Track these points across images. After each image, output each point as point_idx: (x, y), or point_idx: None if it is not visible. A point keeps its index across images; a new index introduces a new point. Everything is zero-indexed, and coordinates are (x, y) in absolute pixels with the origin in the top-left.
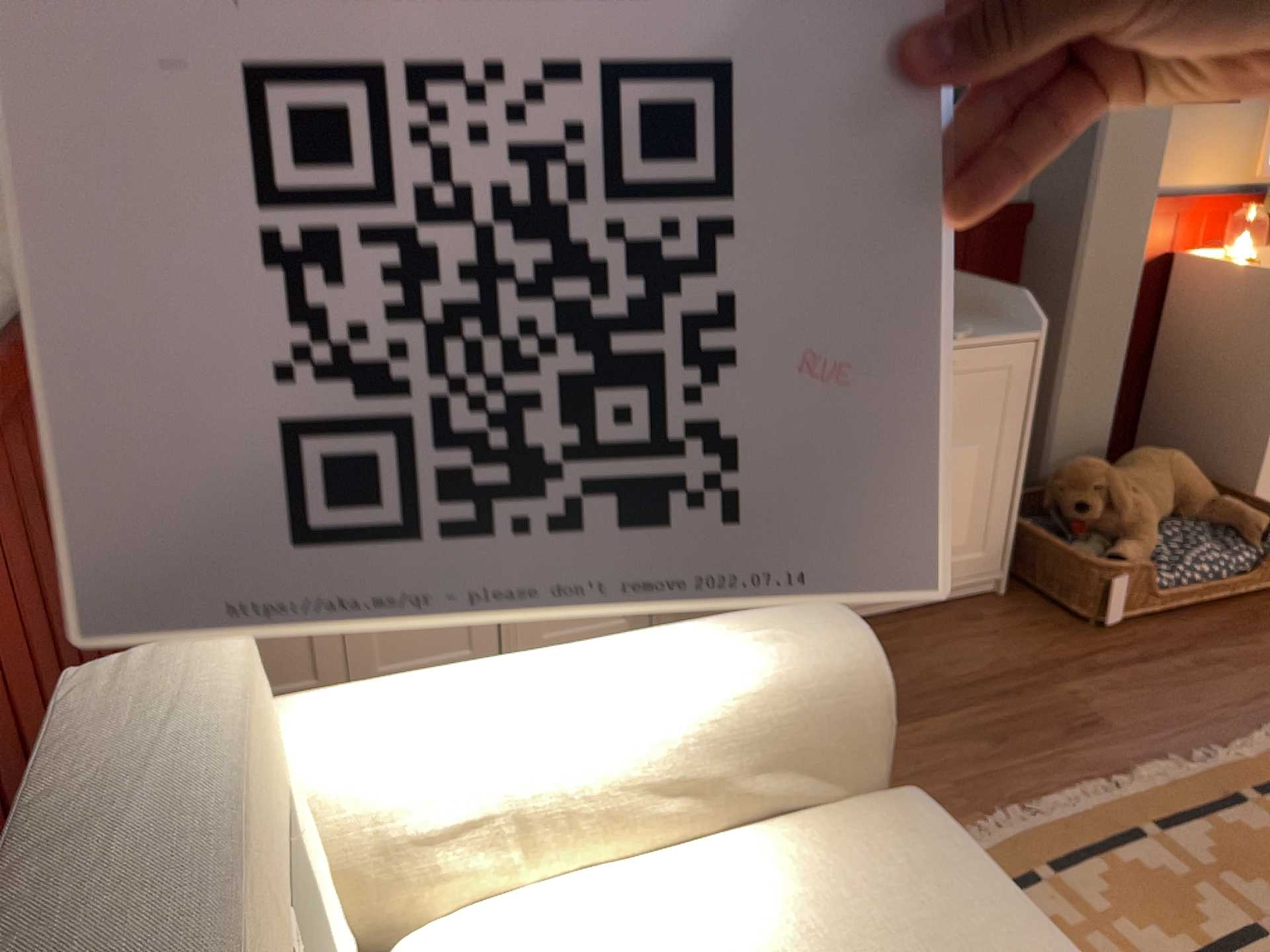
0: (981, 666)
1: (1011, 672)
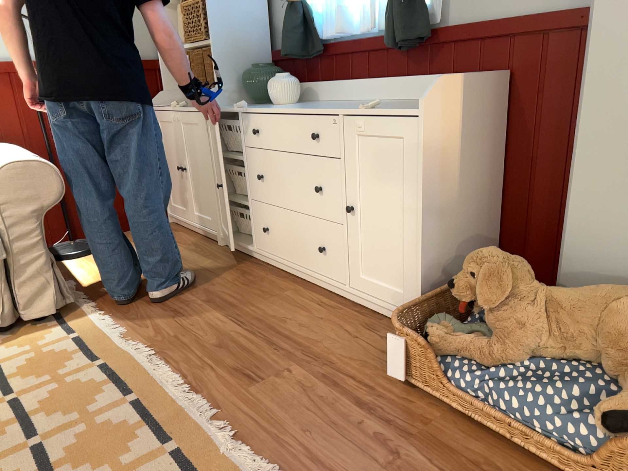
0: (305, 335)
1: (303, 346)
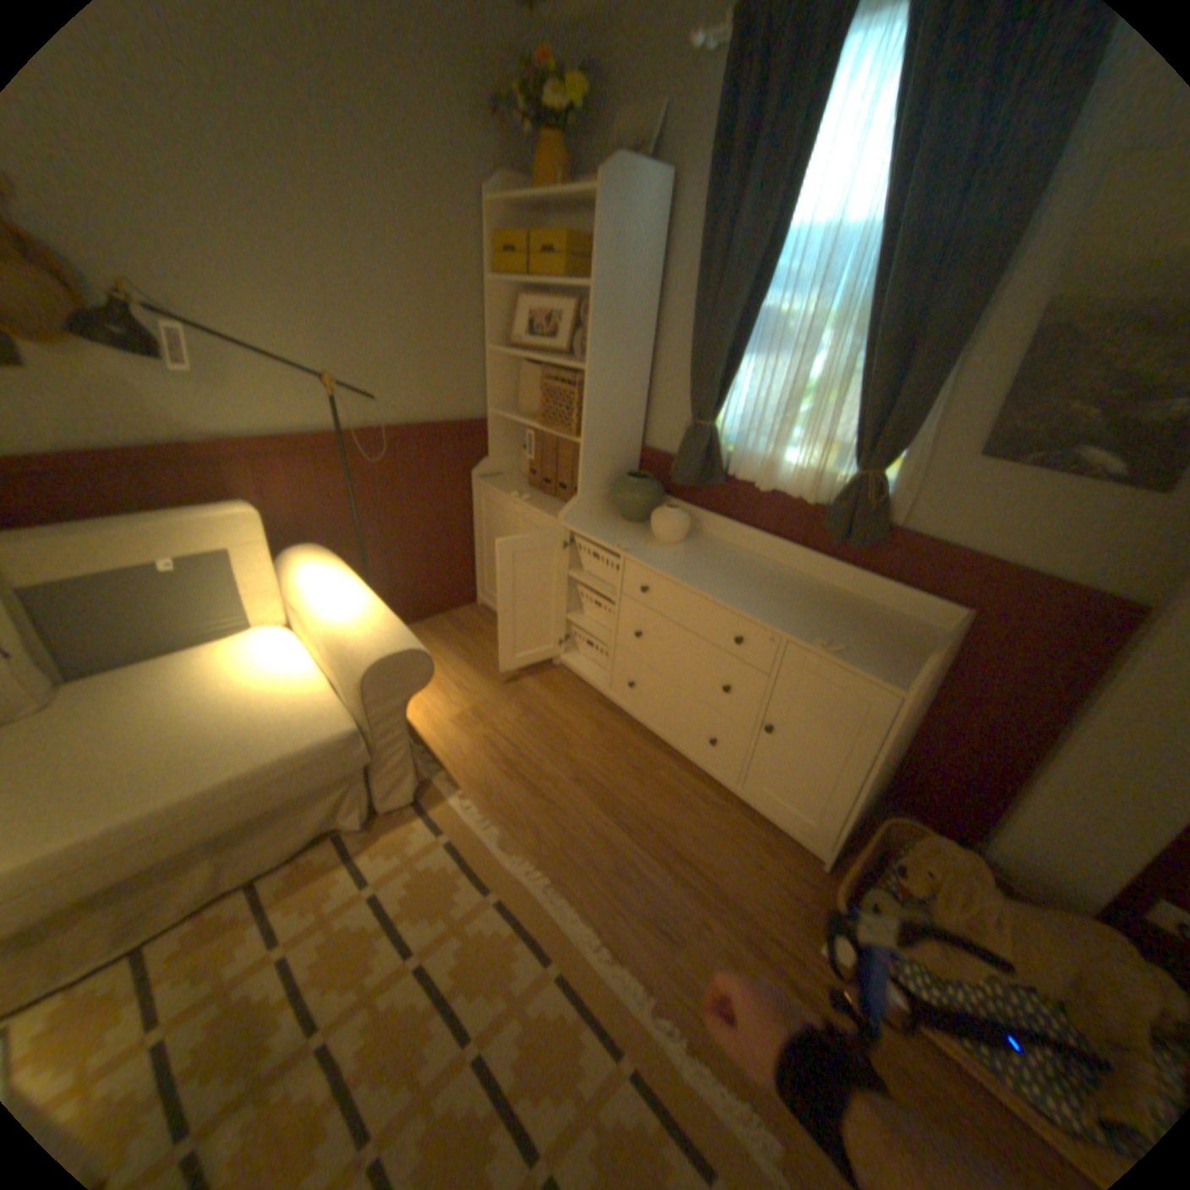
0: (706, 860)
1: (710, 882)
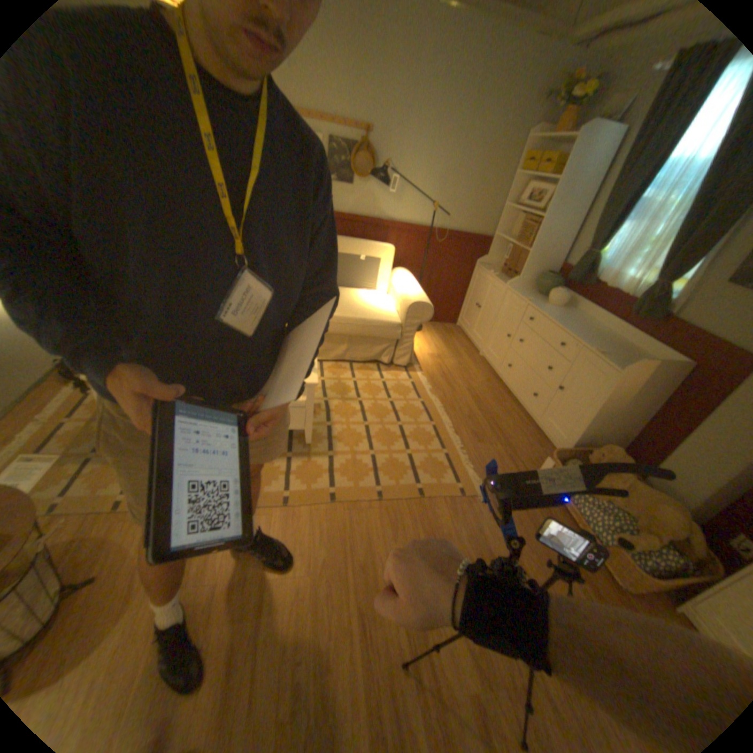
0: (508, 432)
1: (505, 438)
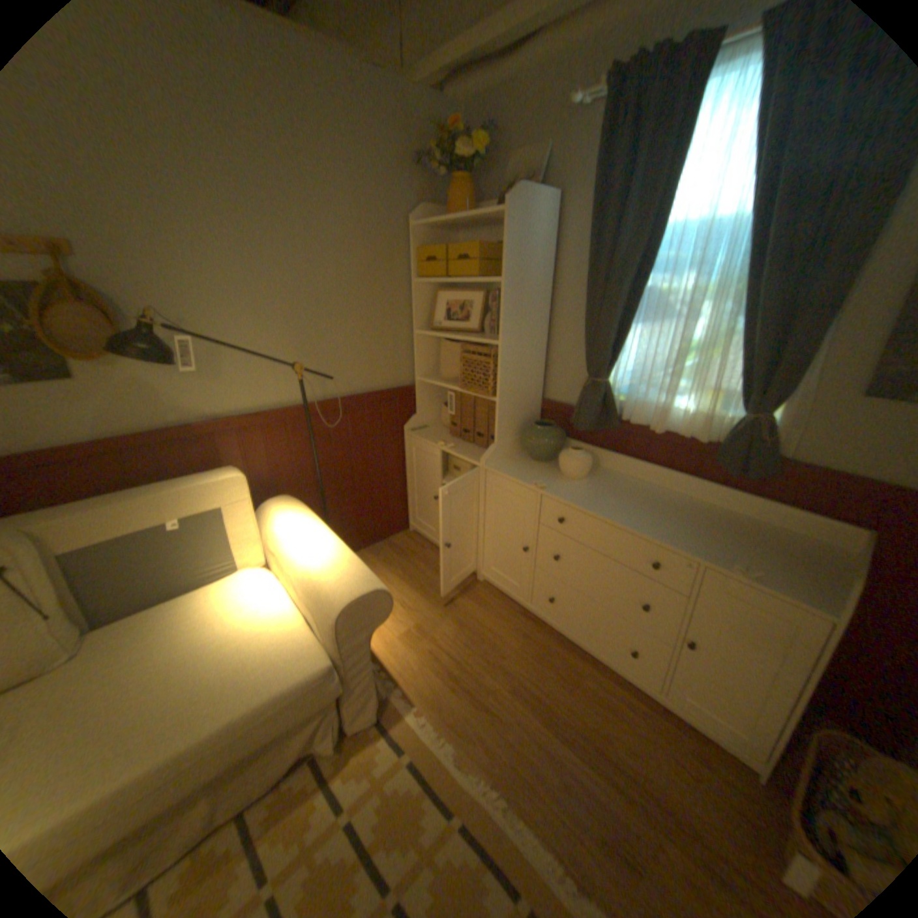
0: (645, 773)
1: (654, 797)
